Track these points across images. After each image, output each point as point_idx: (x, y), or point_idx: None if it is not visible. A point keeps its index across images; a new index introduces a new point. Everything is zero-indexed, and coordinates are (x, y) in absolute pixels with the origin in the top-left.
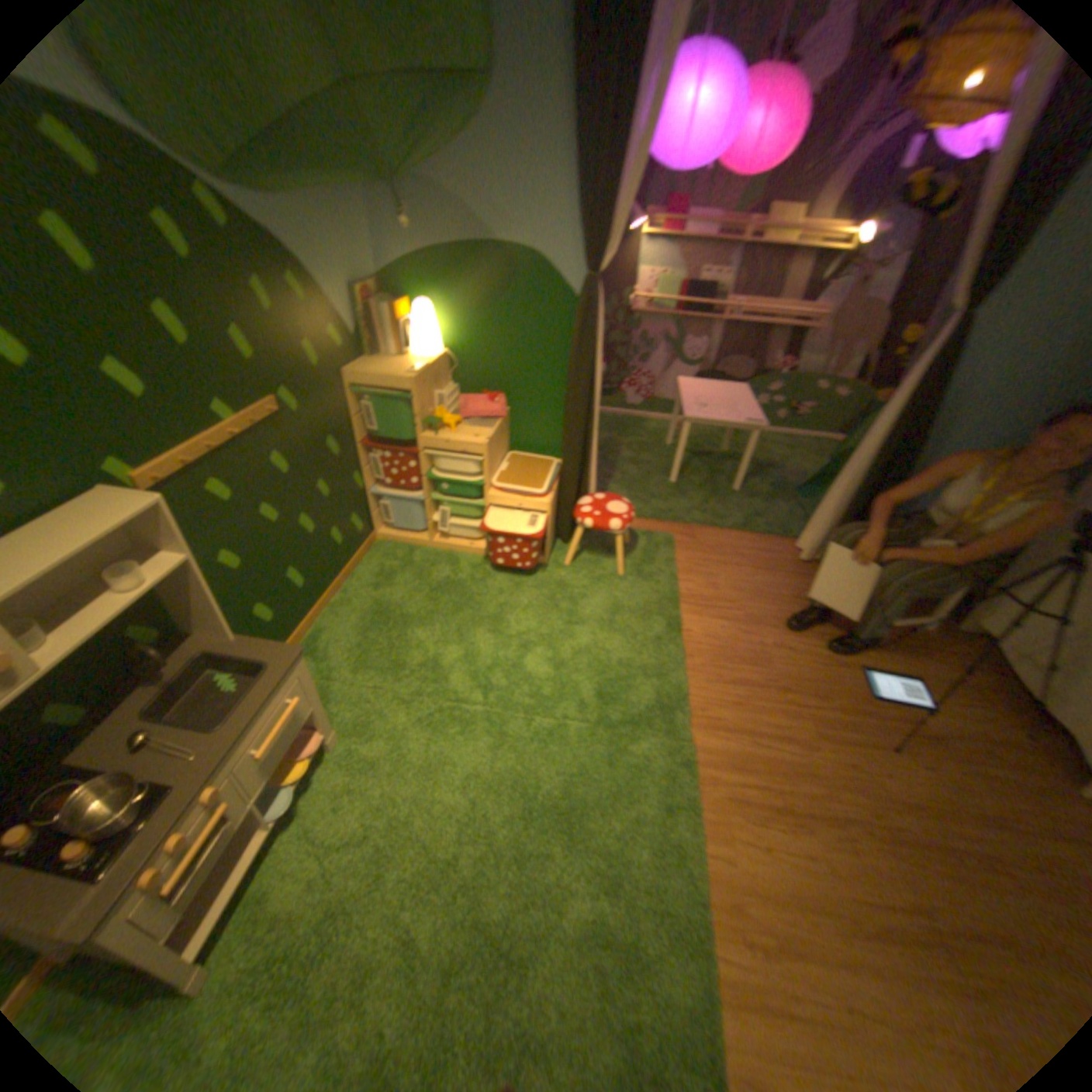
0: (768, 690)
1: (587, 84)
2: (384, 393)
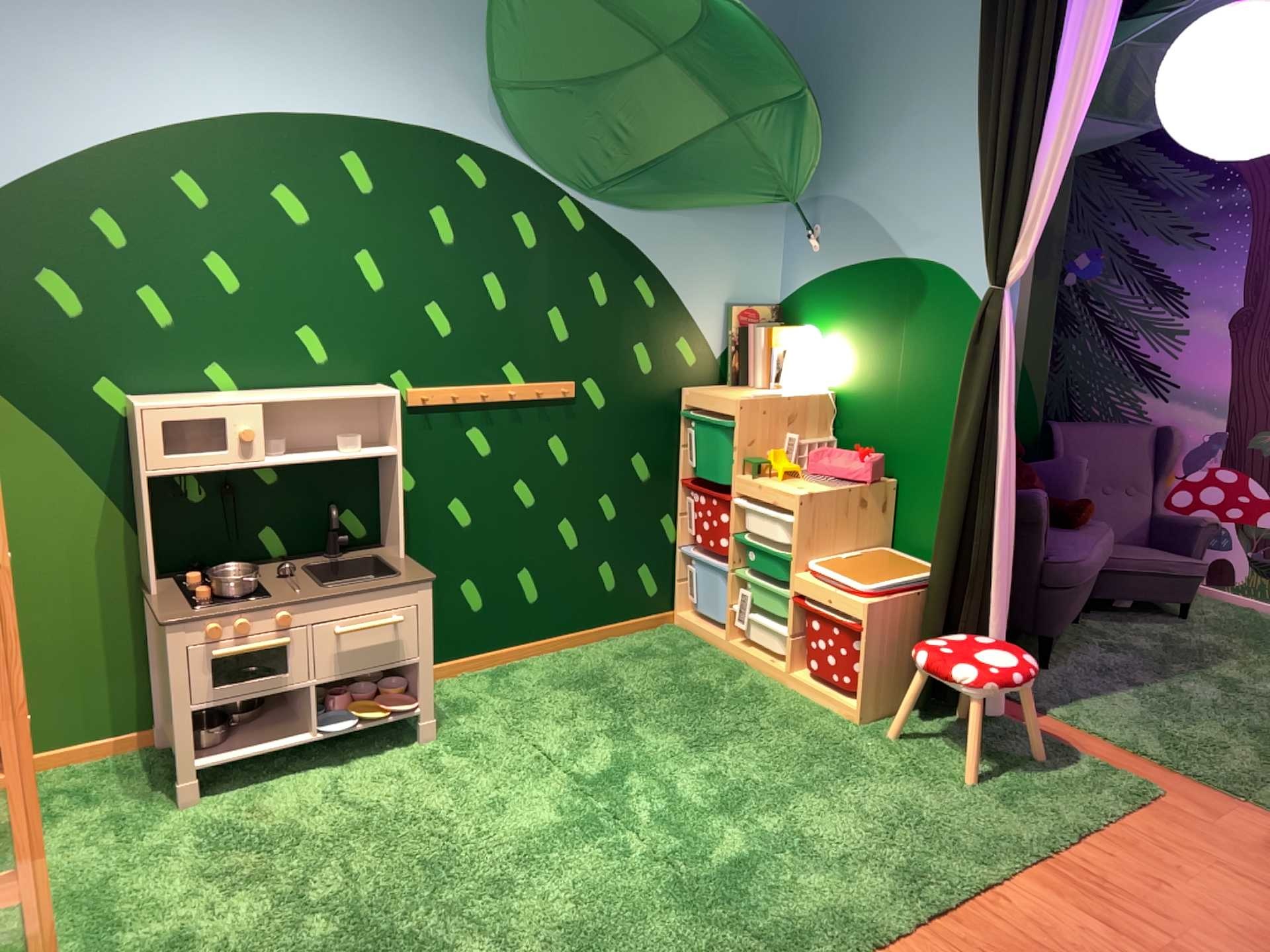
0: None
1: (988, 76)
2: (718, 418)
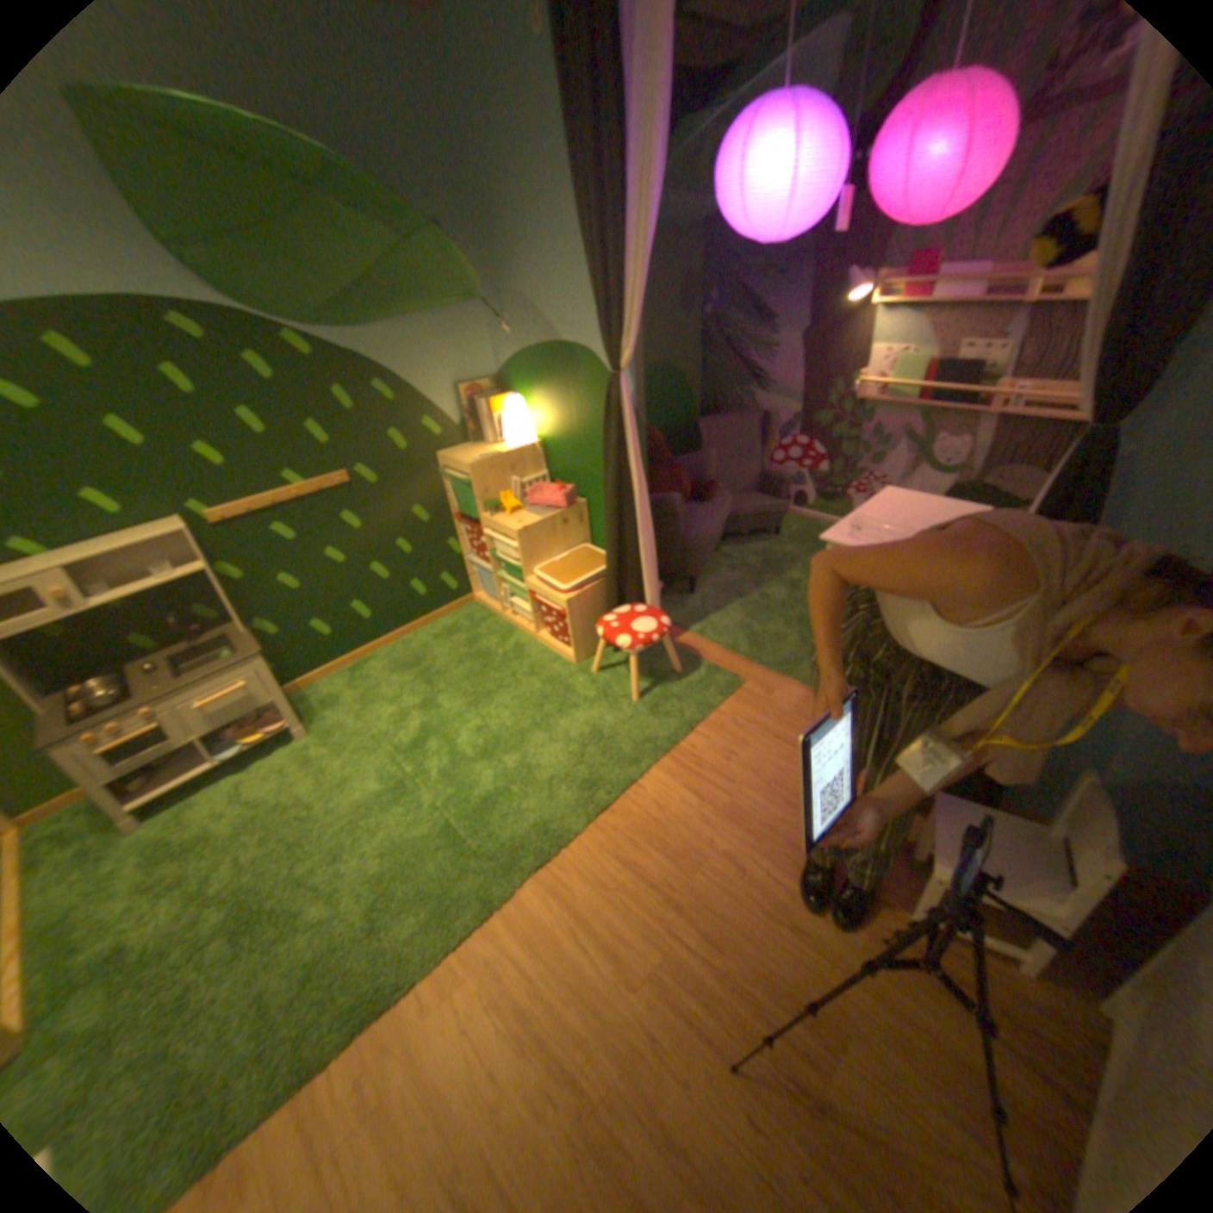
0: (656, 897)
1: (579, 190)
2: (461, 476)
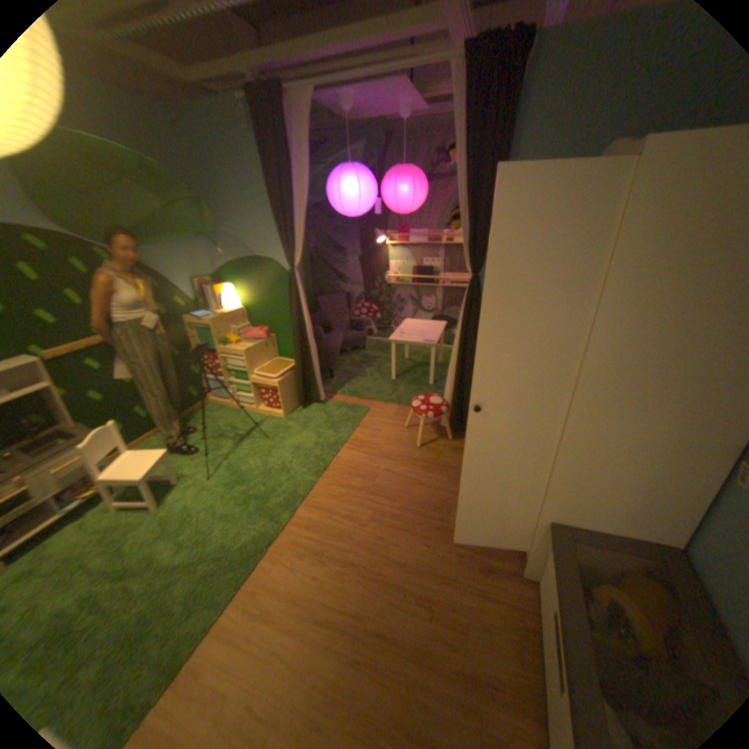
0: (363, 492)
1: (271, 191)
2: (203, 327)
